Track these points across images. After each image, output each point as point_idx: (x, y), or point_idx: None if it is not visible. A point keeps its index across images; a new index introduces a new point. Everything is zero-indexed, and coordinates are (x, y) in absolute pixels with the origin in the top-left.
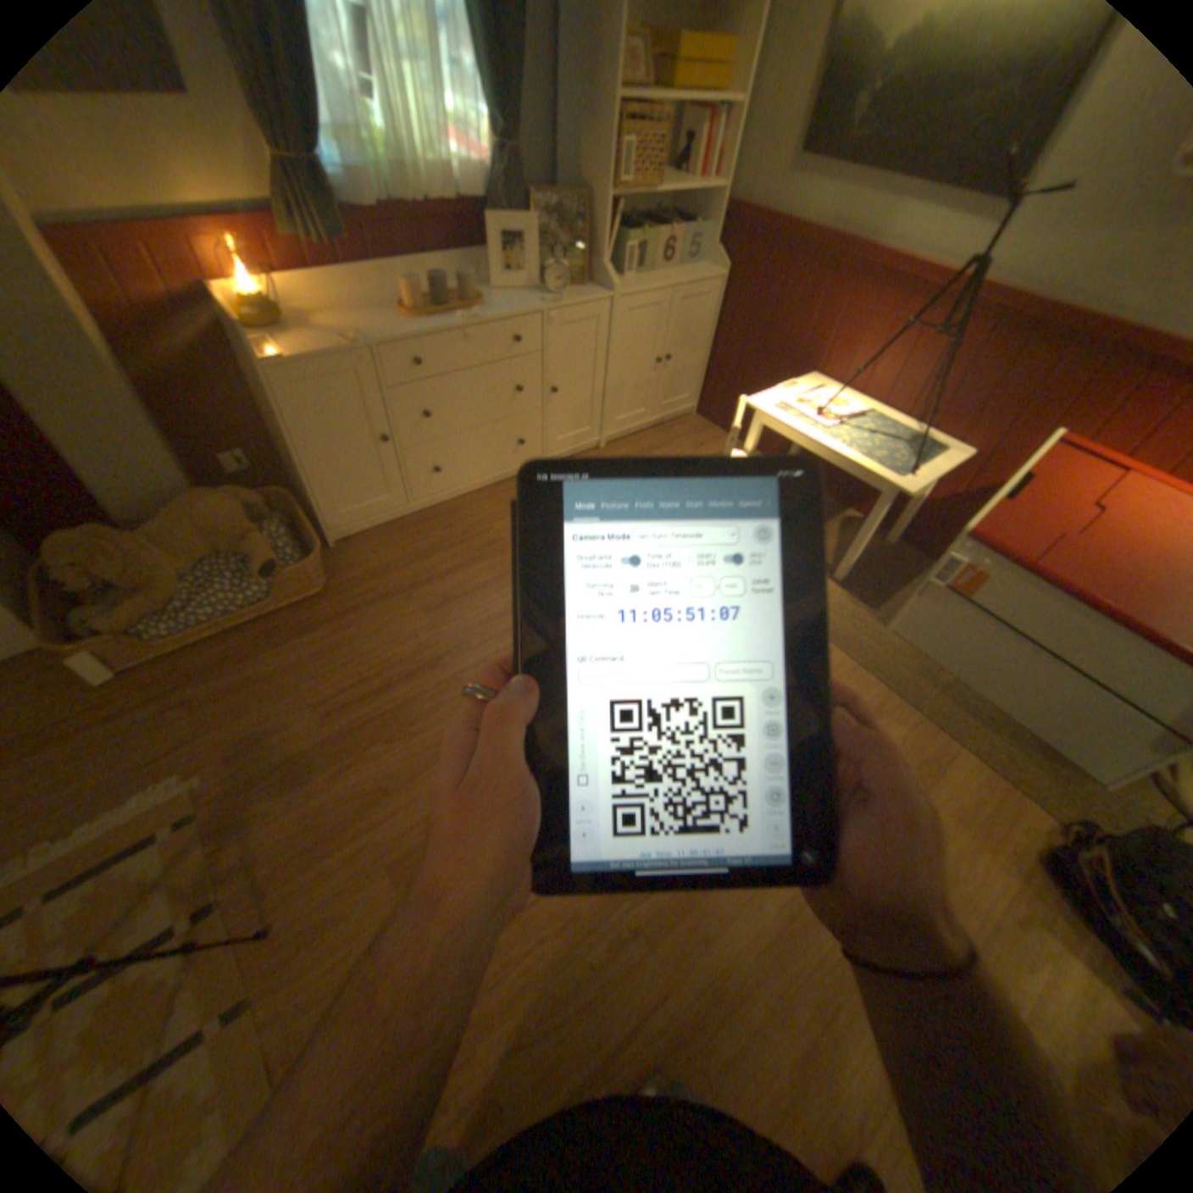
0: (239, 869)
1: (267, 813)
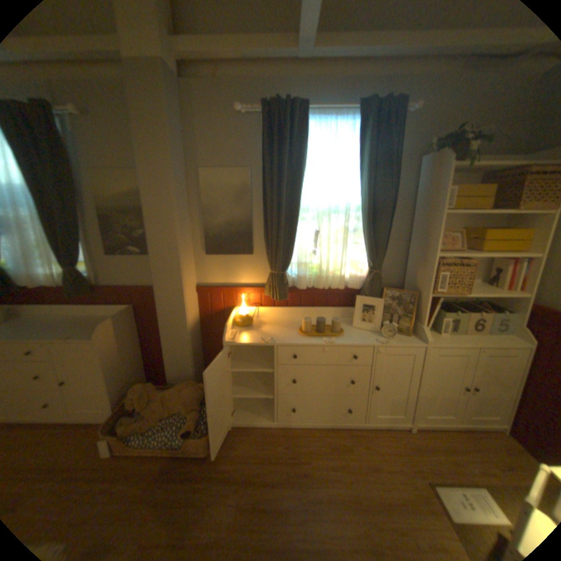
0: None
1: None
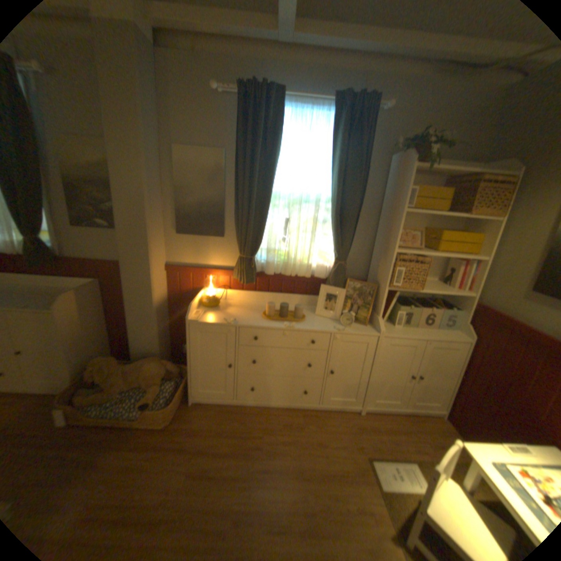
0: None
1: None
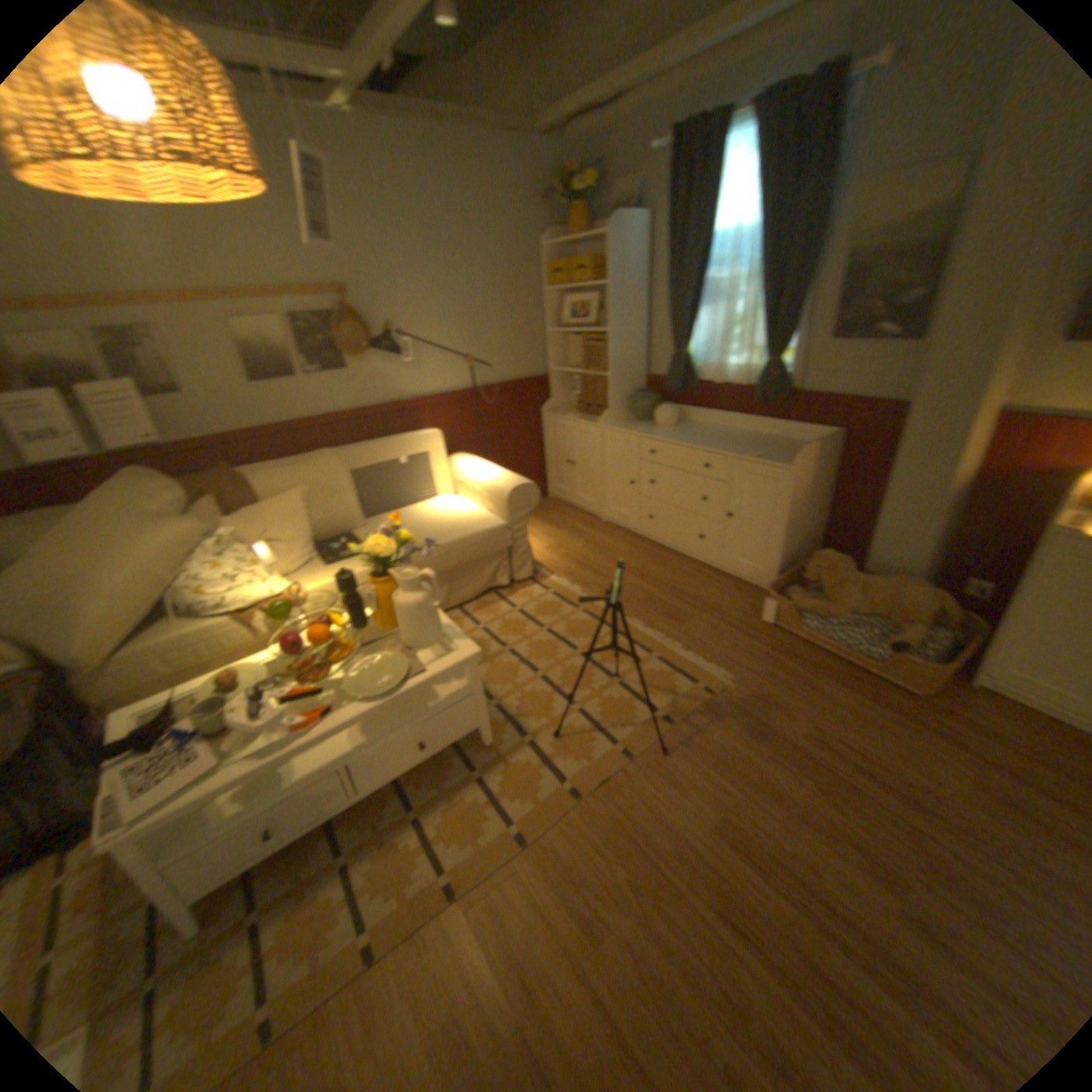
0: (694, 730)
1: (731, 731)
